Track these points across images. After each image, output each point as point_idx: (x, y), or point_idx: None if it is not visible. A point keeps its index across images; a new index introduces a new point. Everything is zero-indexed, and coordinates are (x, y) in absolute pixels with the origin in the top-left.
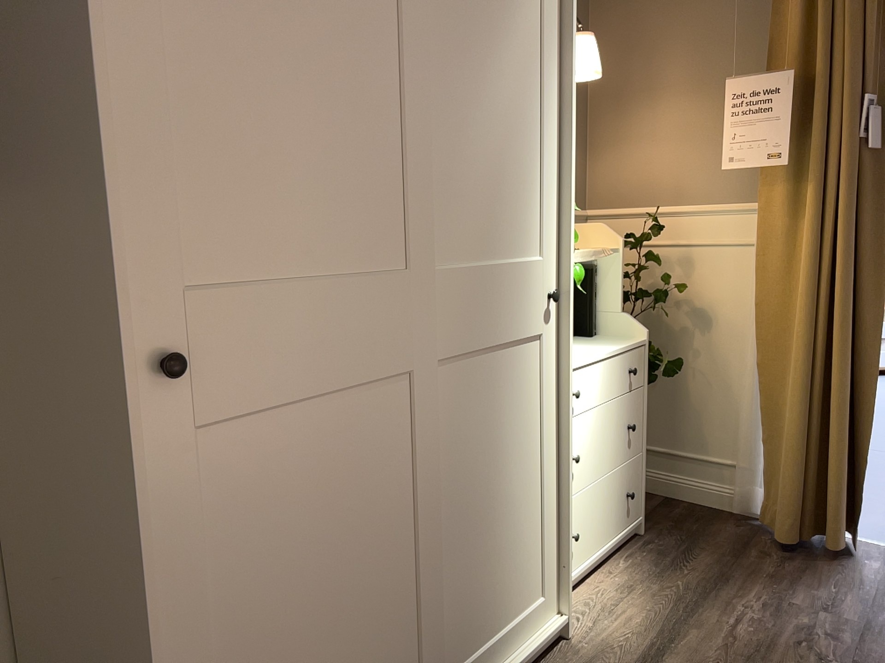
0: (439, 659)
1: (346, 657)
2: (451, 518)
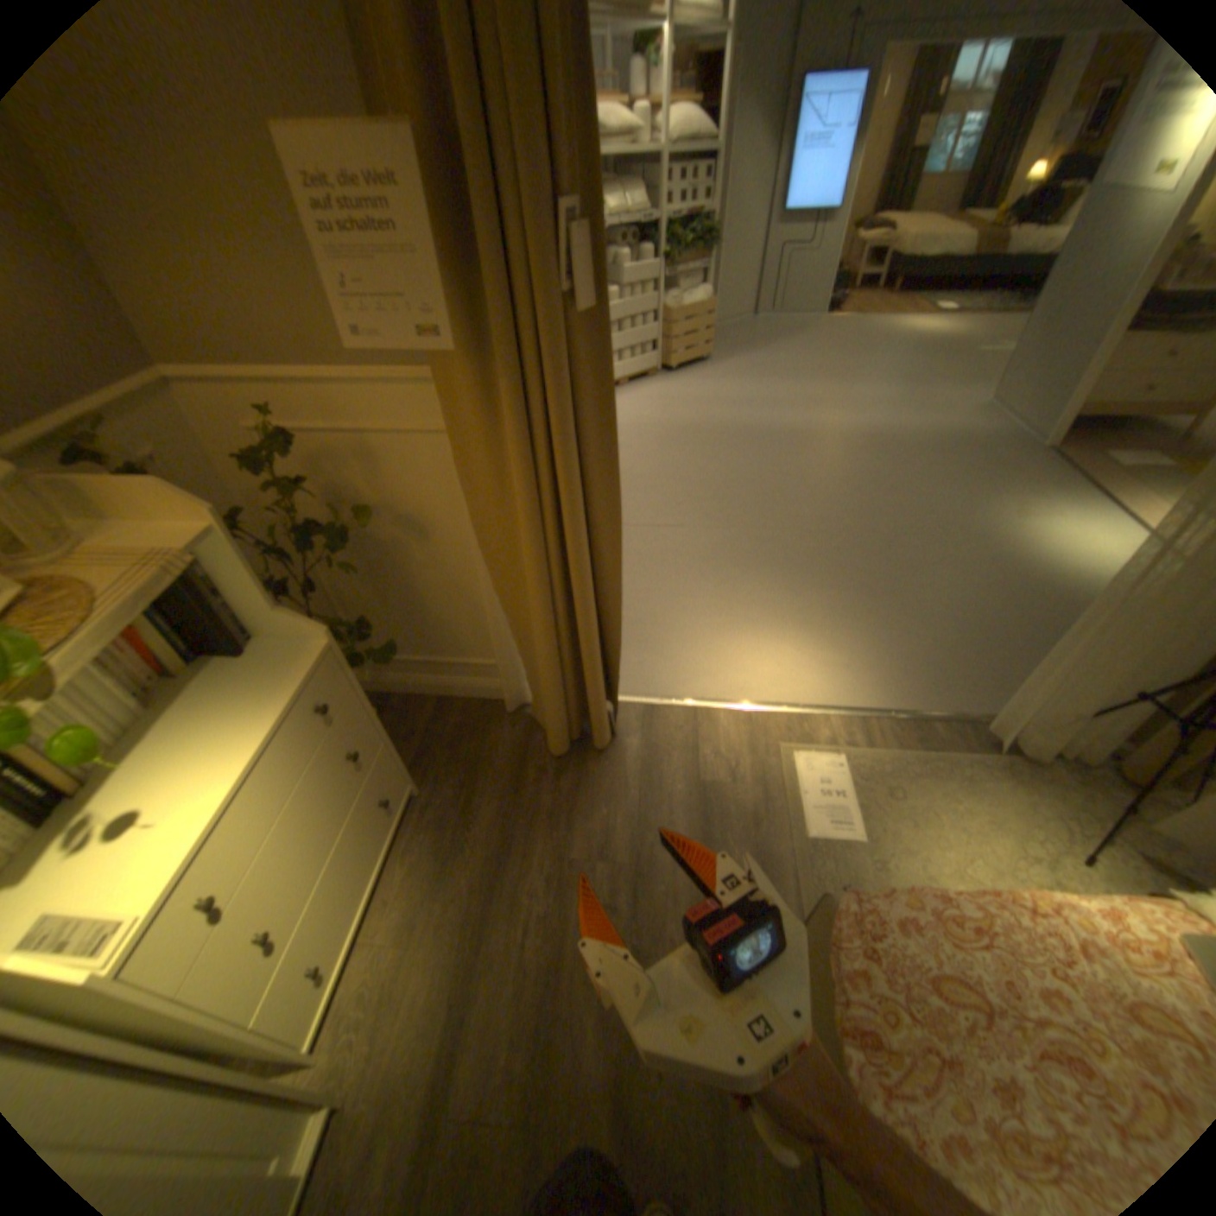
0: None
1: None
2: None
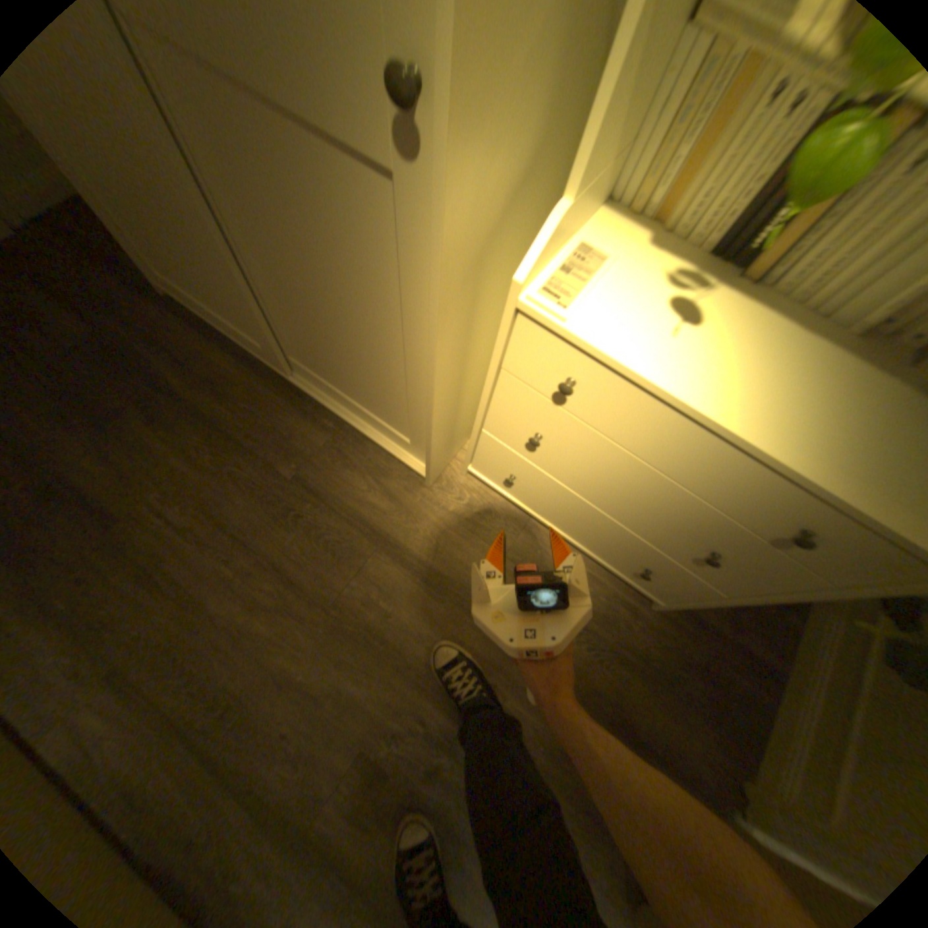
0: (268, 351)
1: (172, 258)
2: (264, 278)
